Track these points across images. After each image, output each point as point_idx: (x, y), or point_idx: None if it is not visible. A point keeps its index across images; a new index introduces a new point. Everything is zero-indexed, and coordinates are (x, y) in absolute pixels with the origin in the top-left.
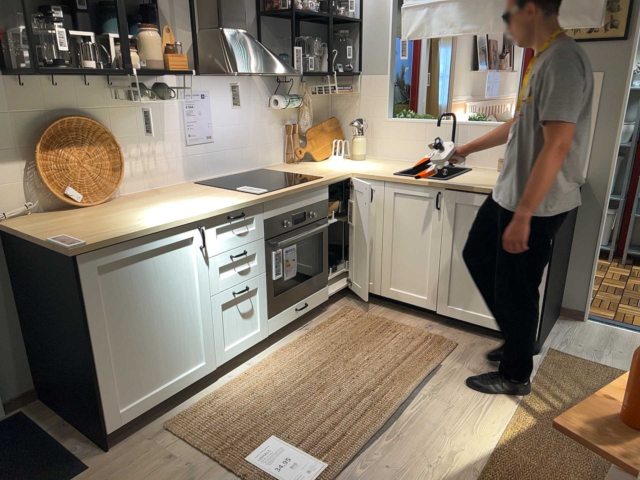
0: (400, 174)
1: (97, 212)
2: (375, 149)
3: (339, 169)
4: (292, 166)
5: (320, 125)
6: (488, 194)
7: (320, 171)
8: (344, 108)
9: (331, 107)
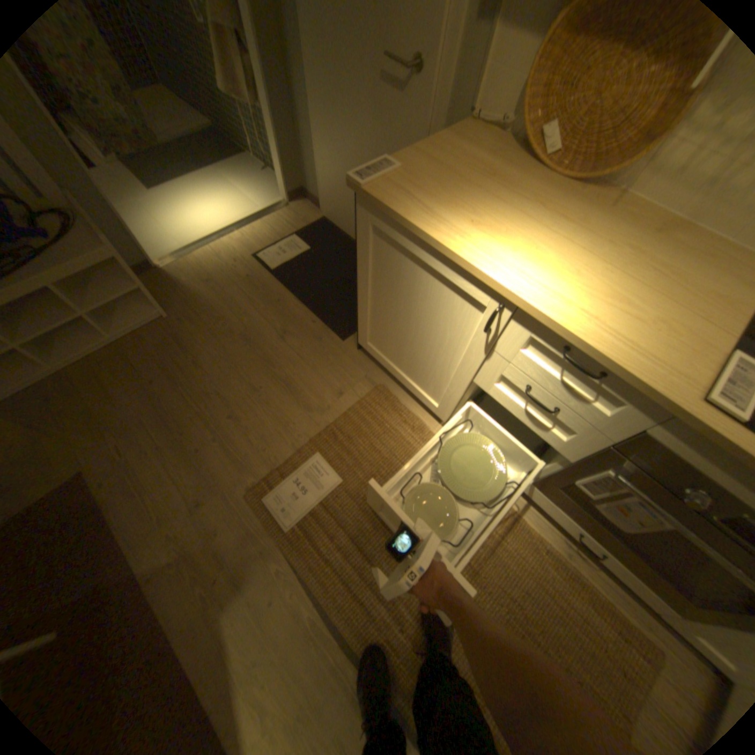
0: None
1: (527, 178)
2: None
3: None
4: None
5: None
6: None
7: None
8: None
9: None
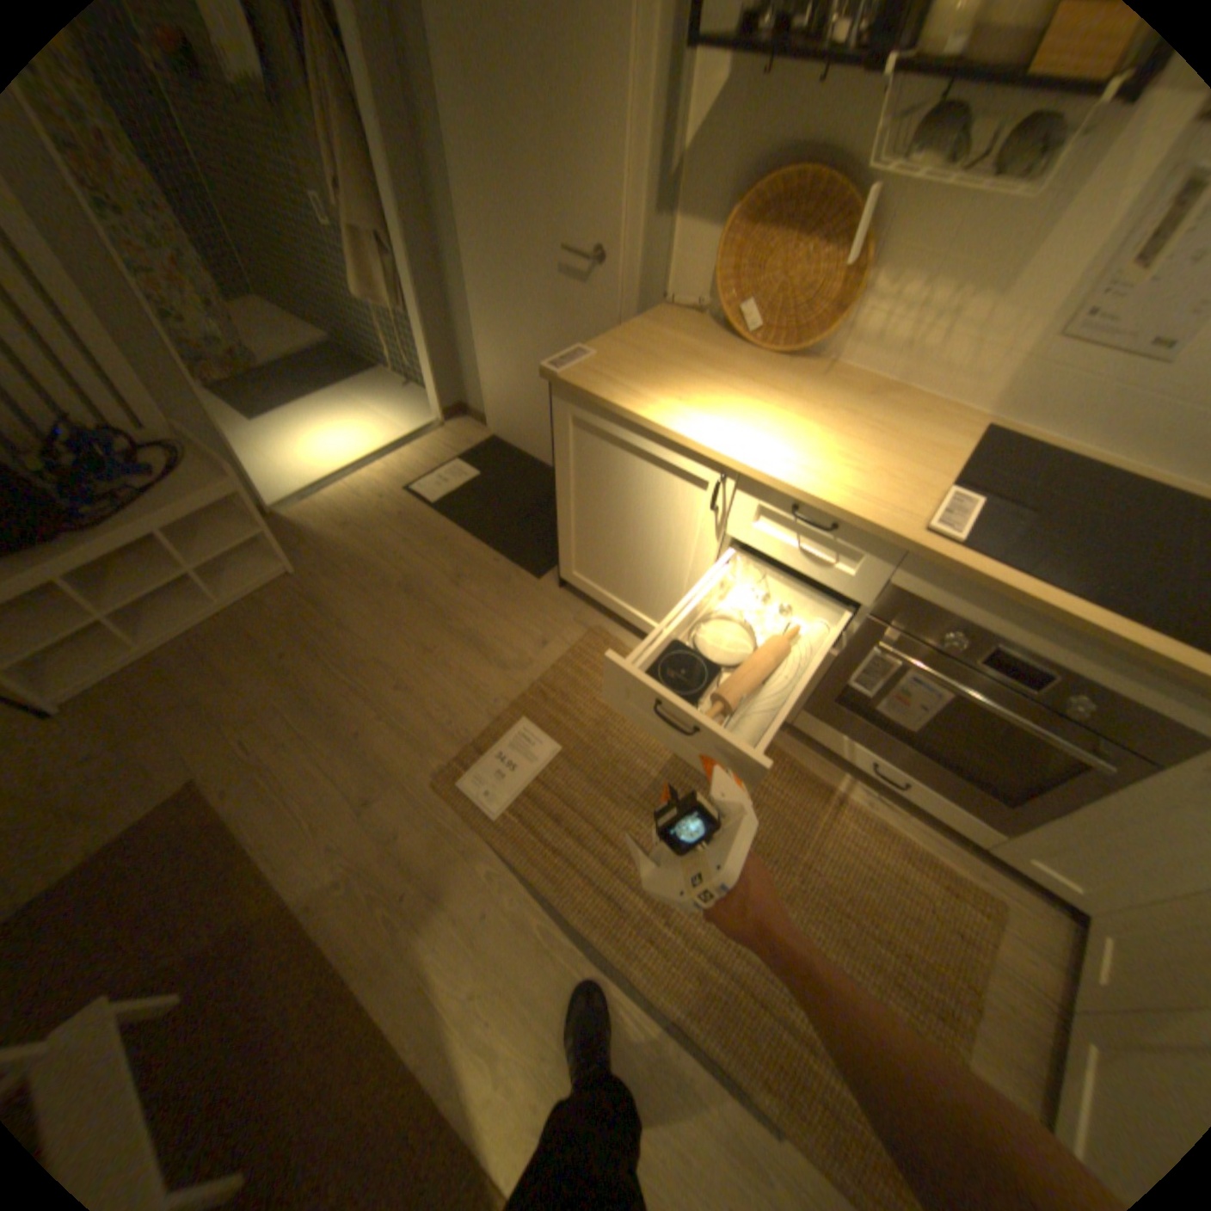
0: None
1: (730, 357)
2: None
3: None
4: None
5: None
6: None
7: None
8: None
9: None
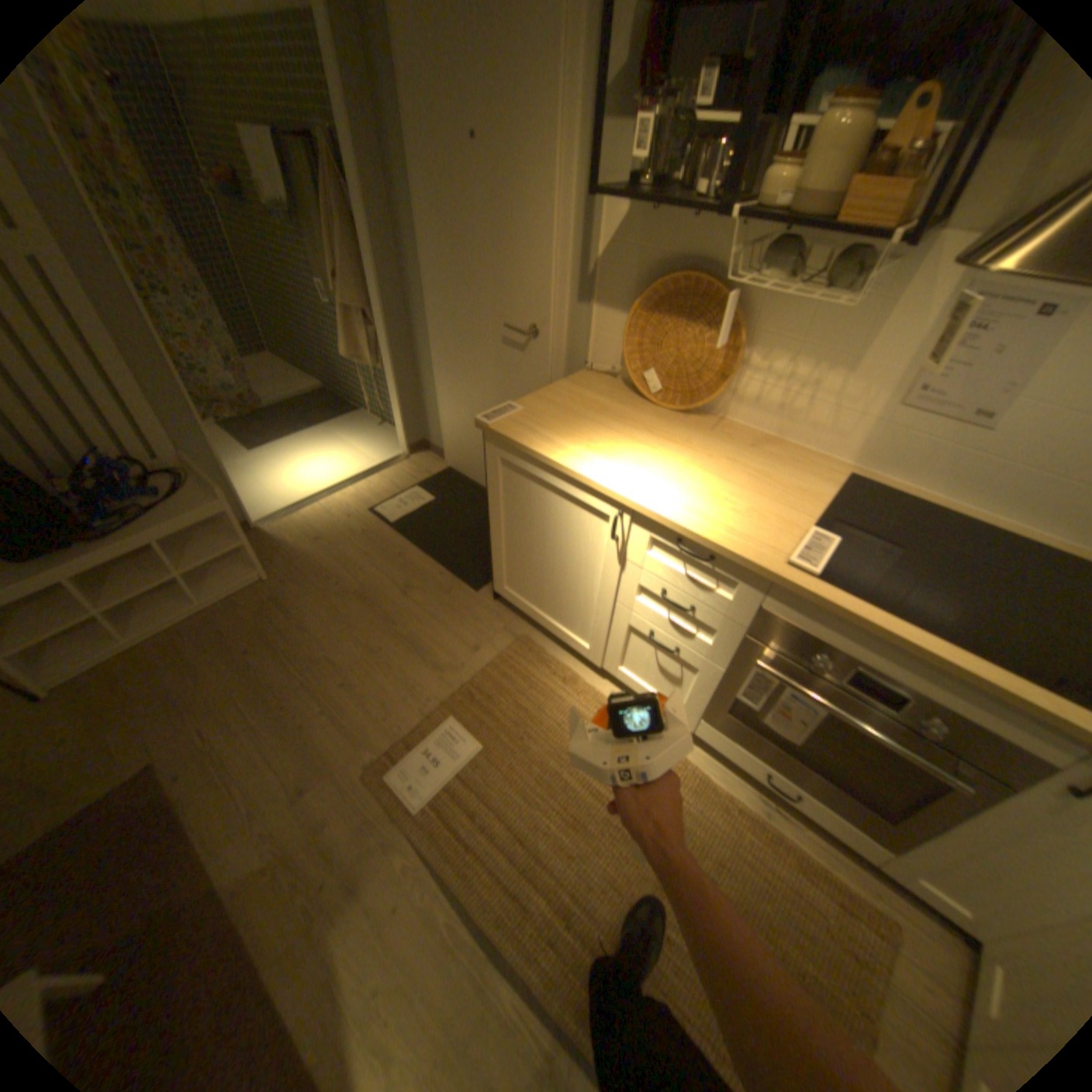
0: None
1: (635, 413)
2: None
3: None
4: None
5: None
6: None
7: None
8: None
9: None
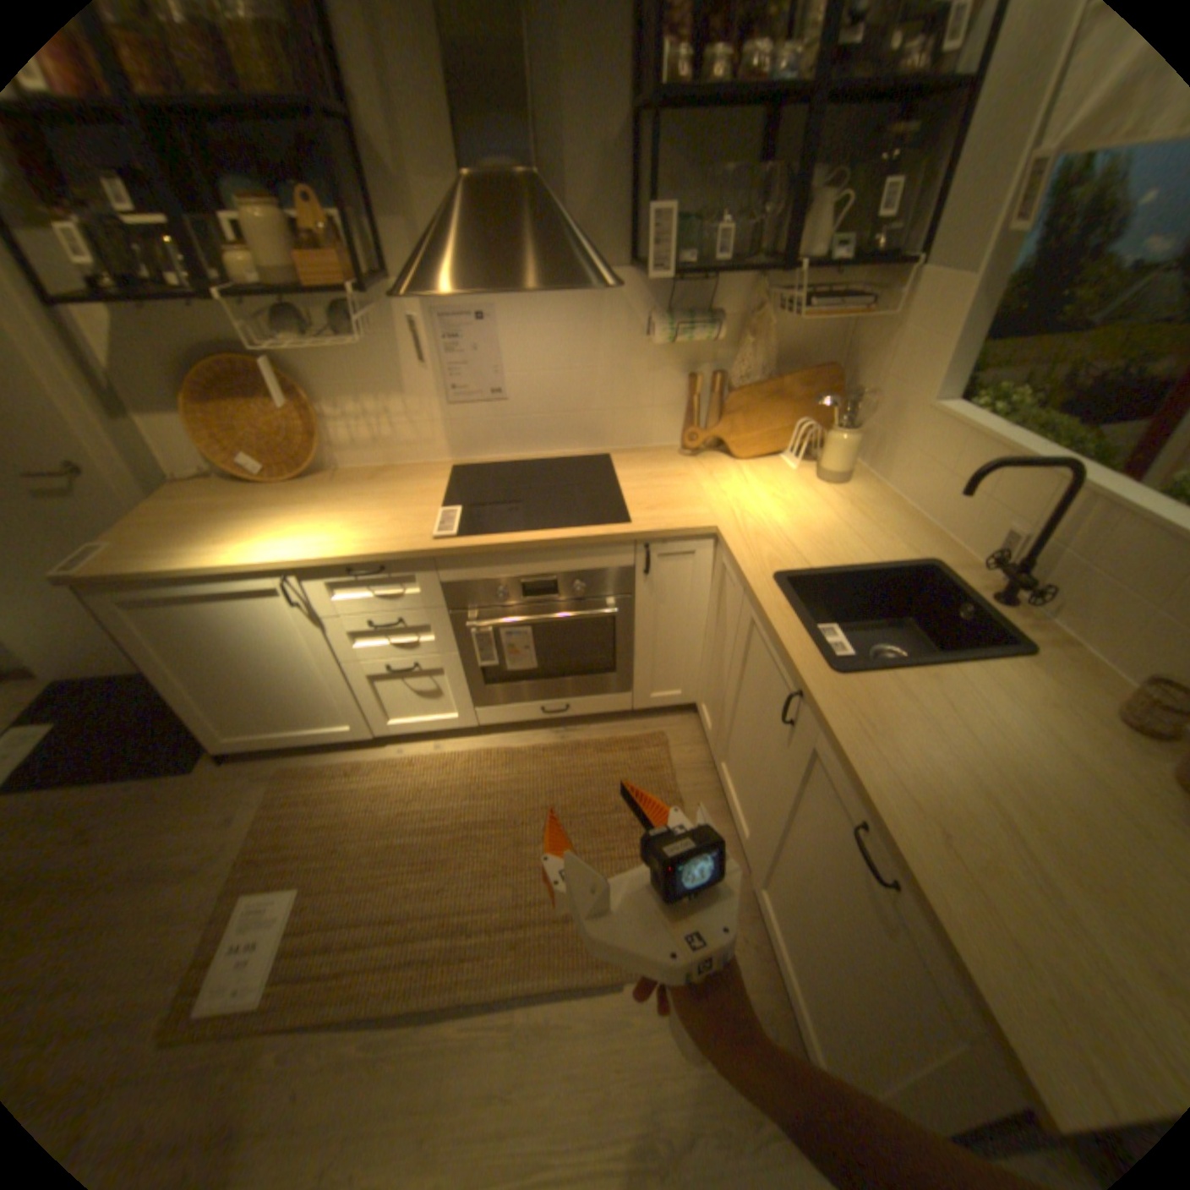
0: (779, 585)
1: (250, 495)
2: (890, 464)
3: (715, 504)
4: (669, 461)
5: (778, 382)
6: (867, 808)
7: (668, 499)
8: (870, 344)
9: (853, 336)
